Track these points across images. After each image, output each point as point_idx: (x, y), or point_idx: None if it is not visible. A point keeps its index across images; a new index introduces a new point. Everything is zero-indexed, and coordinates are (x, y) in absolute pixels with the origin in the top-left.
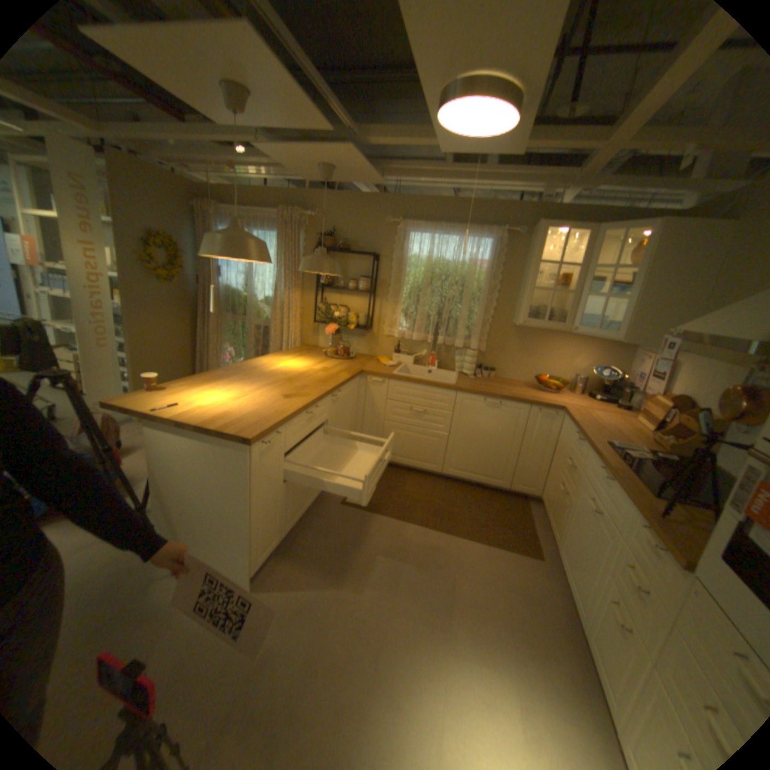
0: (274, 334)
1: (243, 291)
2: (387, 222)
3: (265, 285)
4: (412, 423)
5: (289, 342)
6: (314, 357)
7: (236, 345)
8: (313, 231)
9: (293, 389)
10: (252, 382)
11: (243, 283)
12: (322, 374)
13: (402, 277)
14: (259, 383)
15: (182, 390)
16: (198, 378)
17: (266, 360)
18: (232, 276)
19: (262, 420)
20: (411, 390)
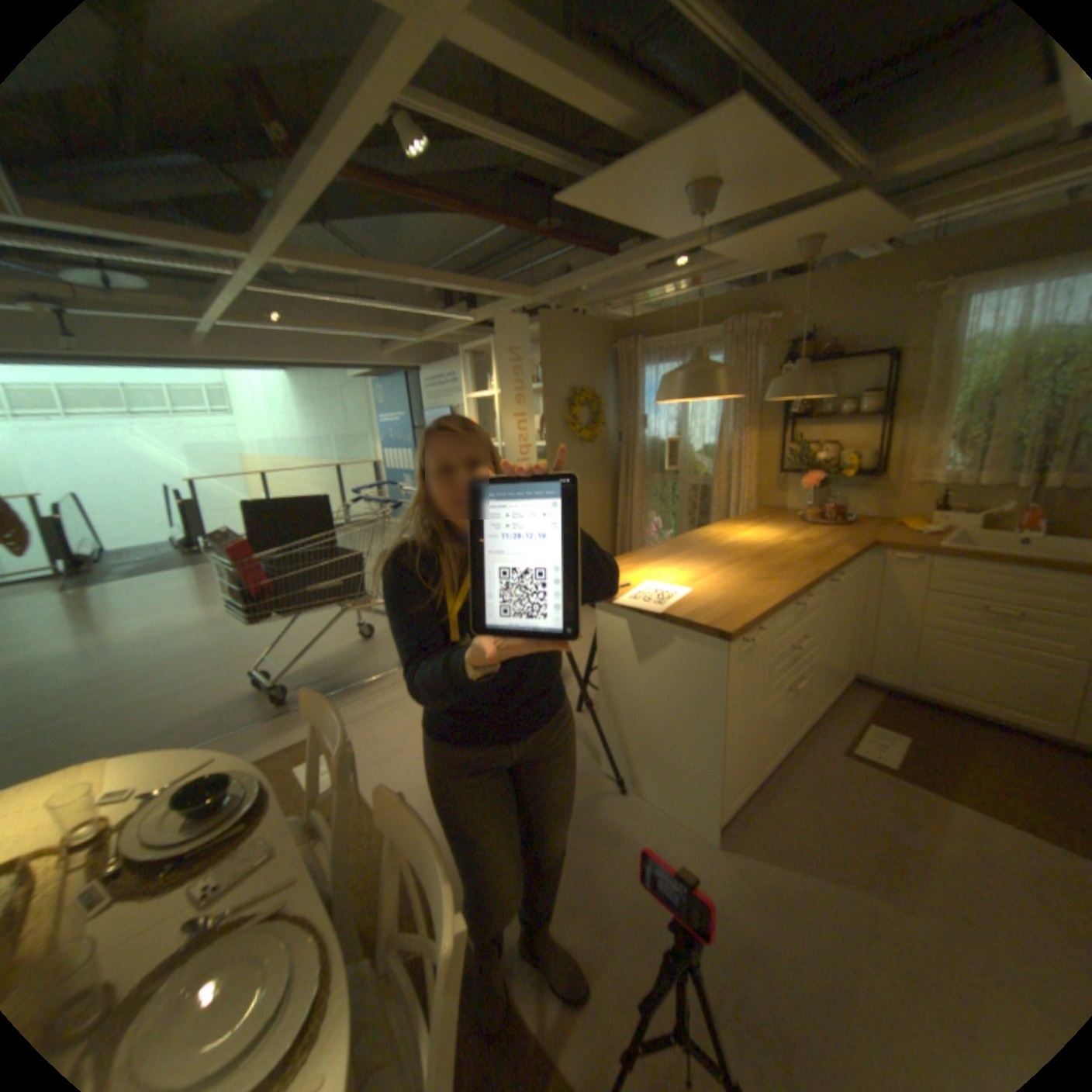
0: (718, 495)
1: (674, 441)
2: (918, 290)
3: (704, 429)
4: (991, 635)
5: (740, 504)
6: (784, 524)
7: (663, 513)
8: (778, 339)
9: (769, 569)
10: (707, 559)
11: (675, 431)
12: (807, 548)
13: (953, 375)
14: (717, 560)
15: (628, 567)
16: (640, 554)
17: (715, 529)
18: (660, 425)
19: (739, 609)
20: (987, 574)
